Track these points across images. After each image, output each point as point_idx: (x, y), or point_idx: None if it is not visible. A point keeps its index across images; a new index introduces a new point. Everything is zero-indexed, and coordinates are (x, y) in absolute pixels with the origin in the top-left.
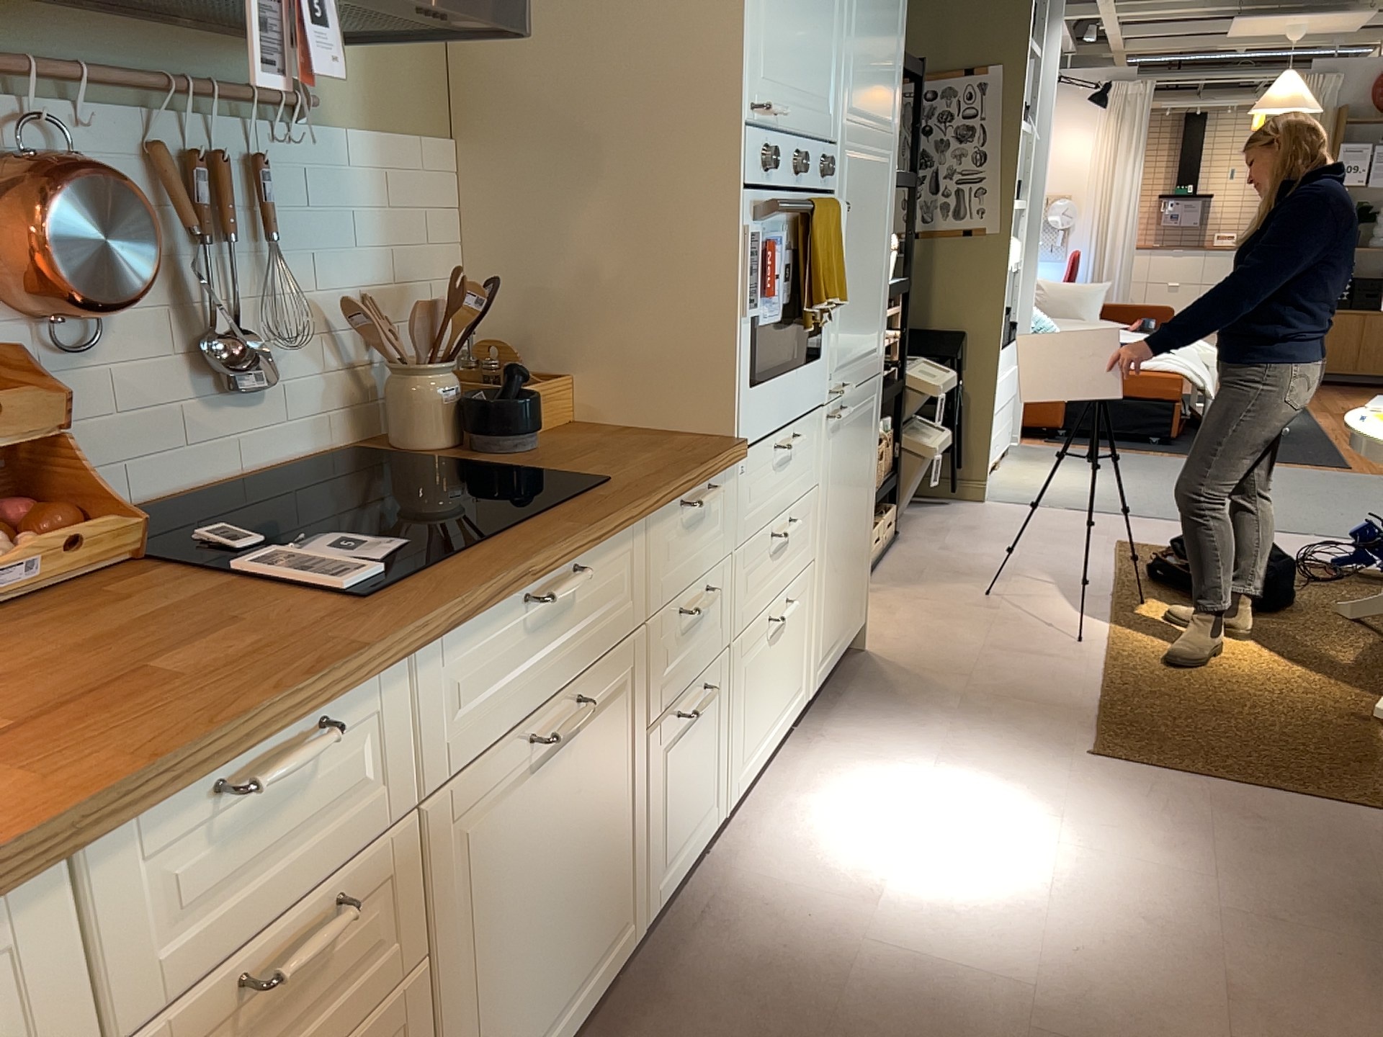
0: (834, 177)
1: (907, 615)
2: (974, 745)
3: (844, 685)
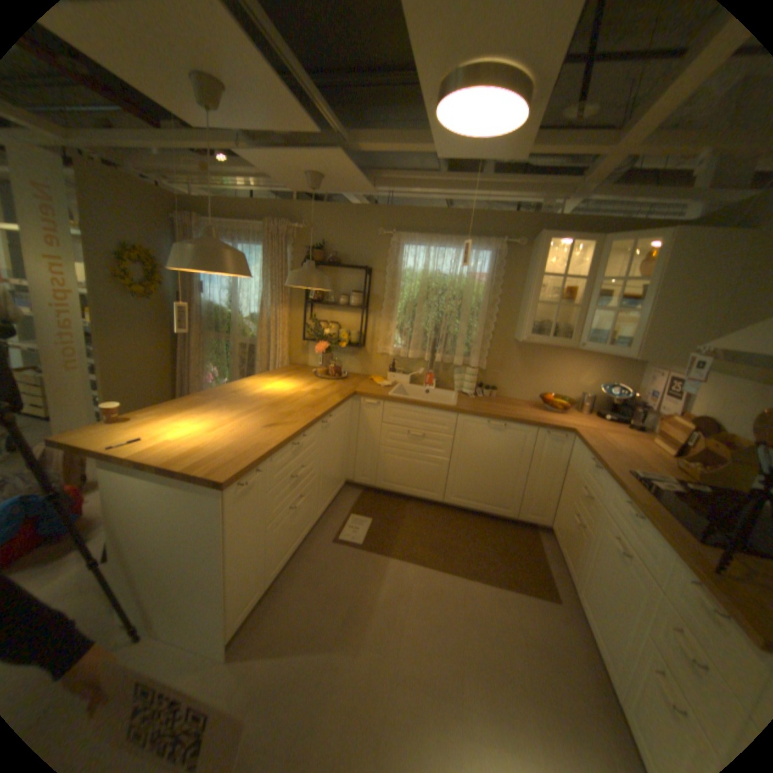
0: None
1: None
2: None
3: None
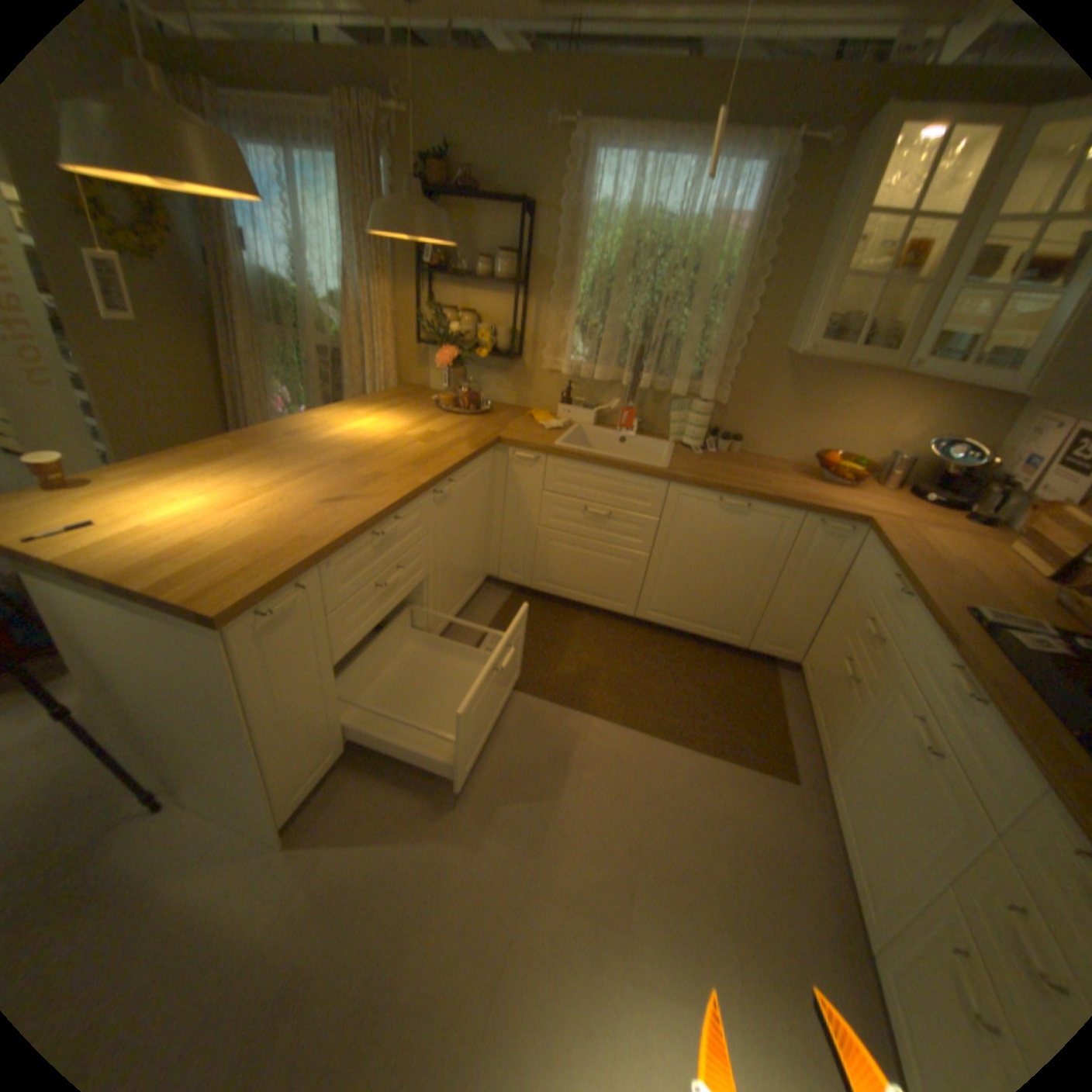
0: None
1: None
2: None
3: None
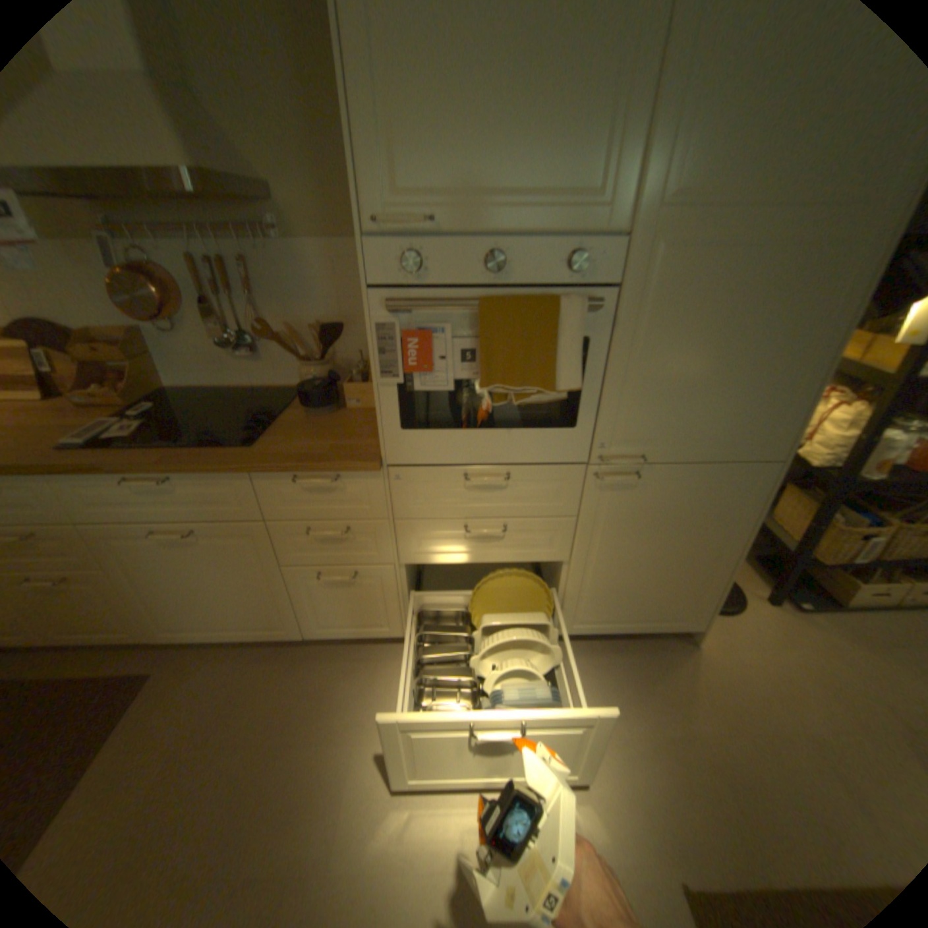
0: (611, 267)
1: (795, 660)
2: (618, 767)
3: (634, 651)
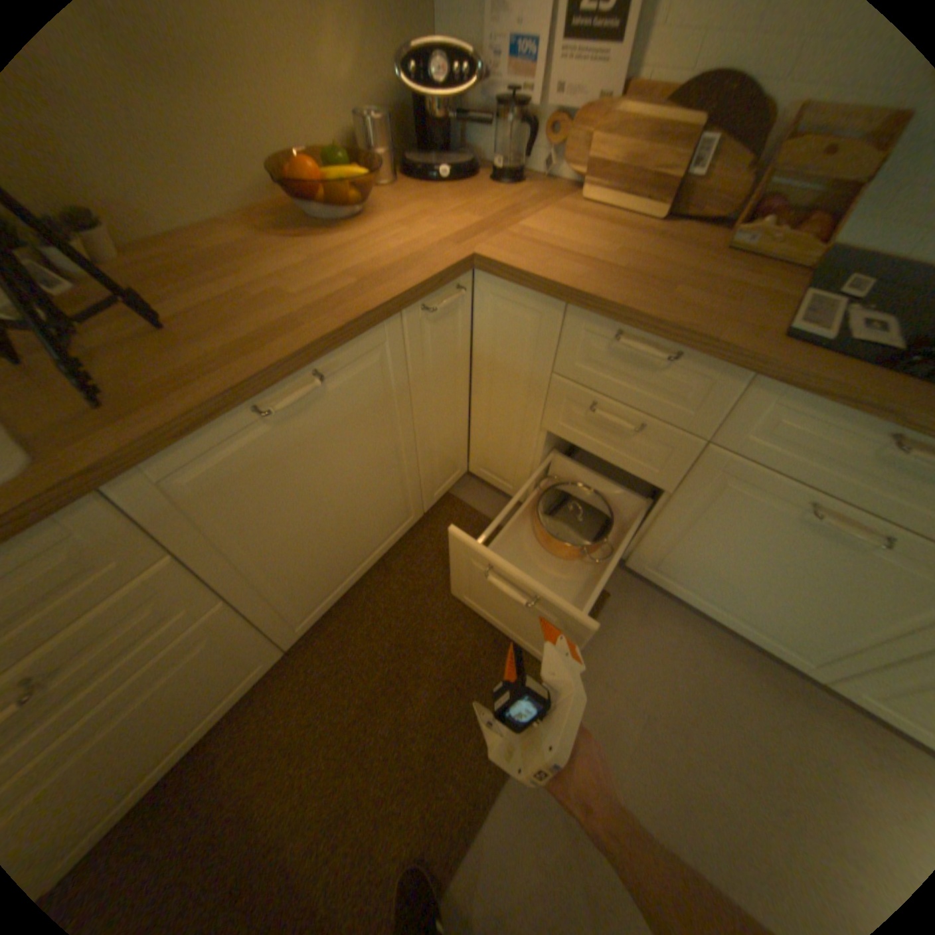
0: None
1: None
2: None
3: None
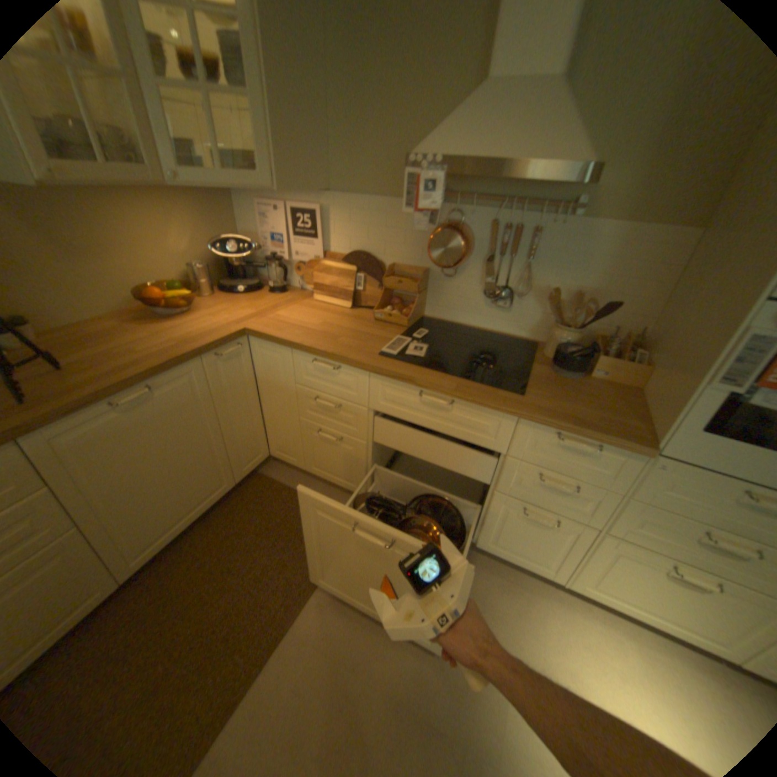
0: None
1: None
2: None
3: None
